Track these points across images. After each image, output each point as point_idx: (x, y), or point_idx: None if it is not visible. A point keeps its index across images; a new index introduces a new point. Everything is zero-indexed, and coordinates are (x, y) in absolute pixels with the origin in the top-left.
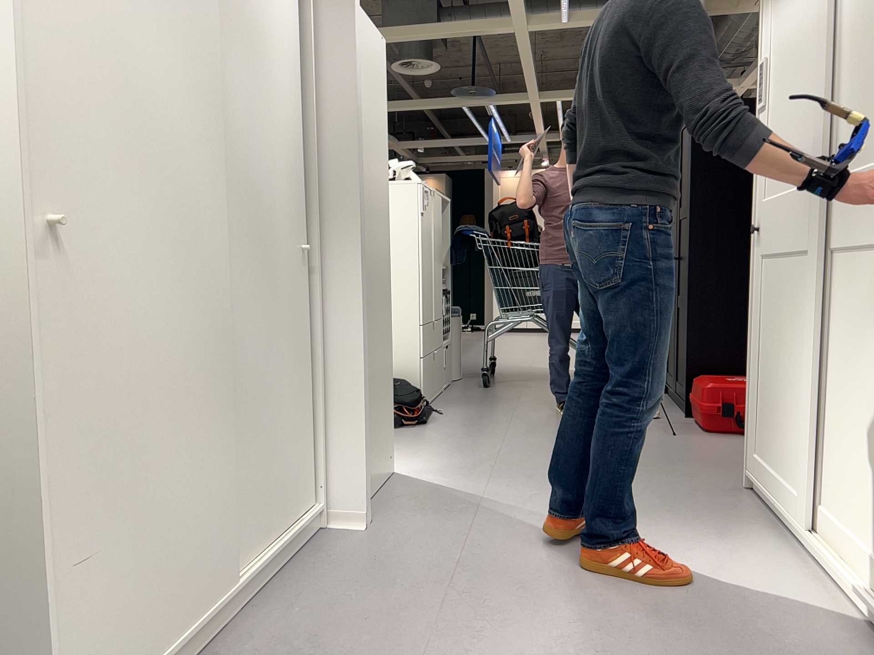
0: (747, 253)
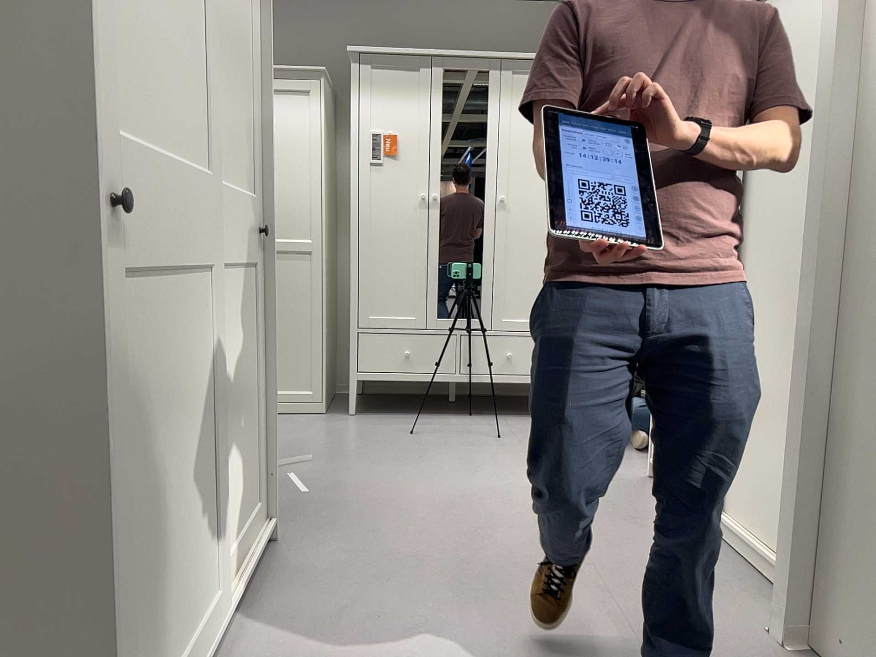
0: None
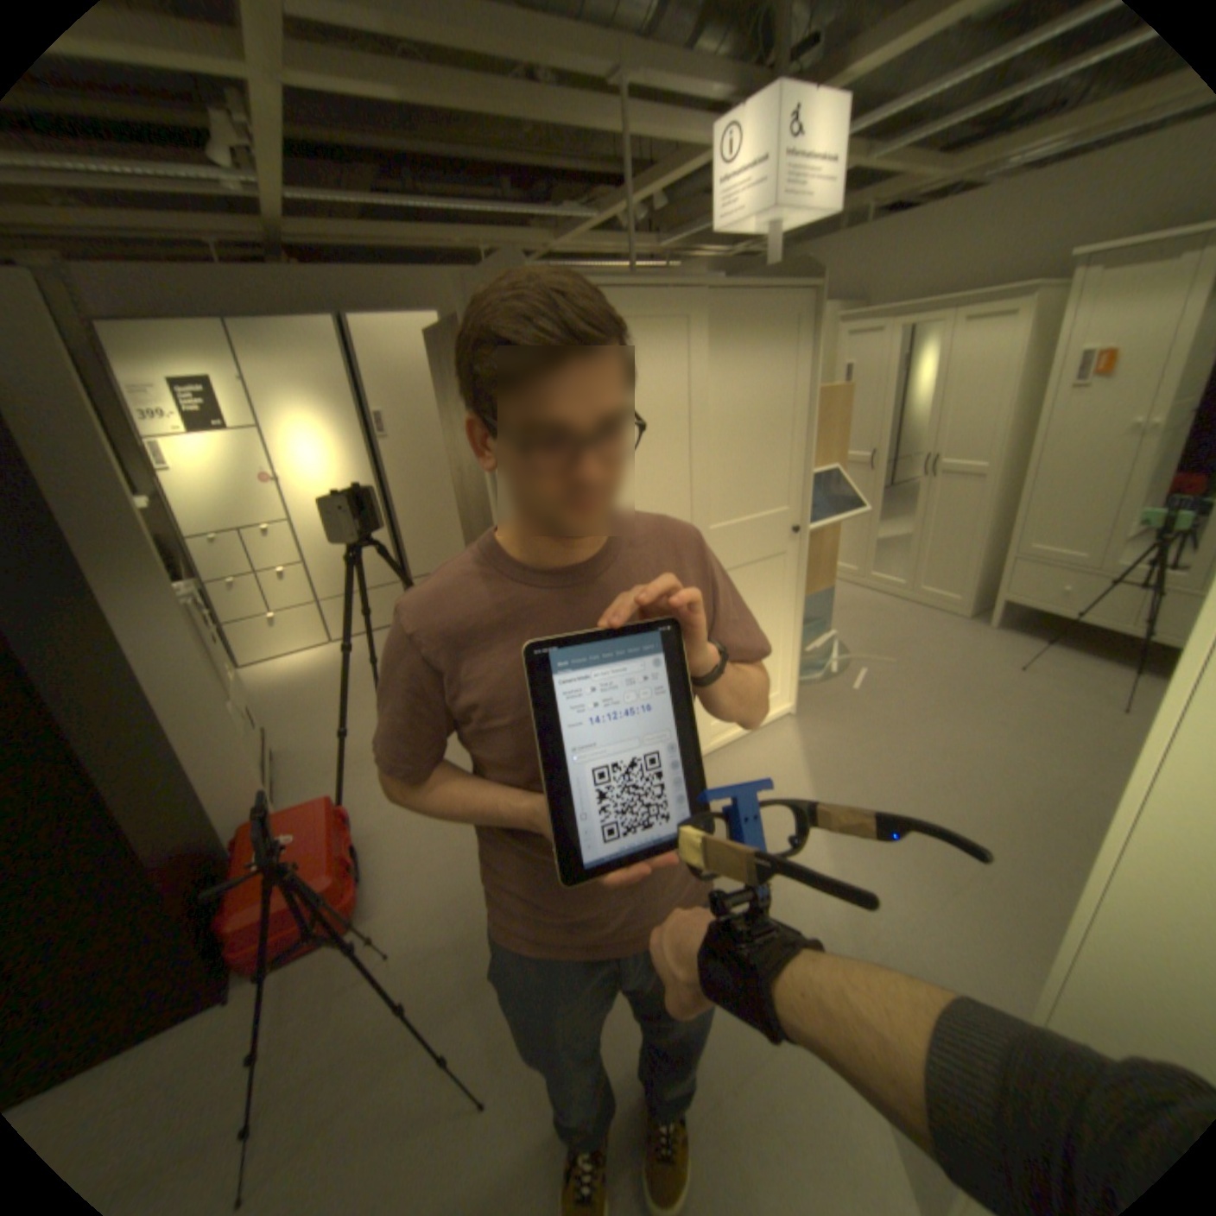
0: (115, 689)
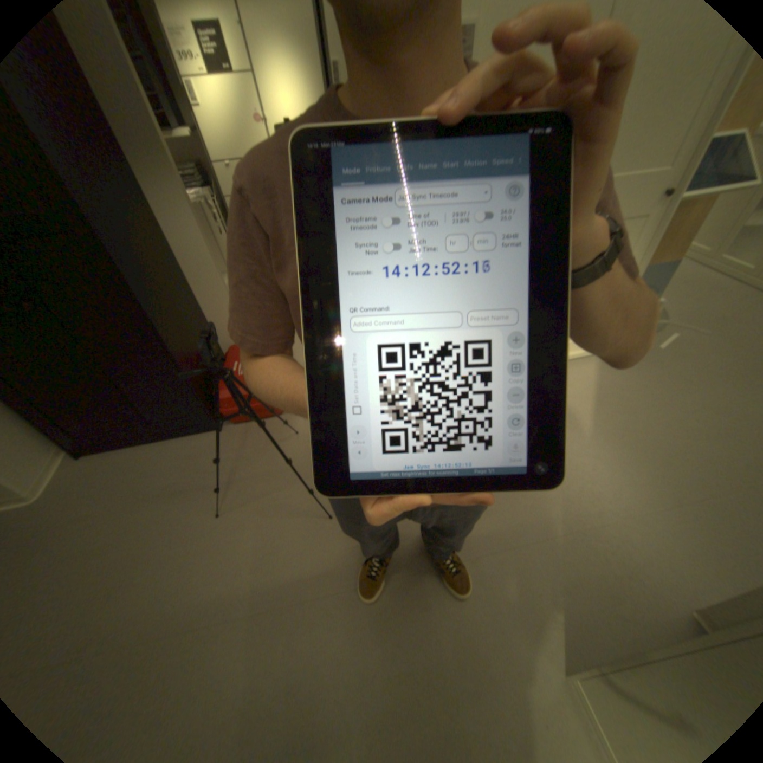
0: (153, 248)
